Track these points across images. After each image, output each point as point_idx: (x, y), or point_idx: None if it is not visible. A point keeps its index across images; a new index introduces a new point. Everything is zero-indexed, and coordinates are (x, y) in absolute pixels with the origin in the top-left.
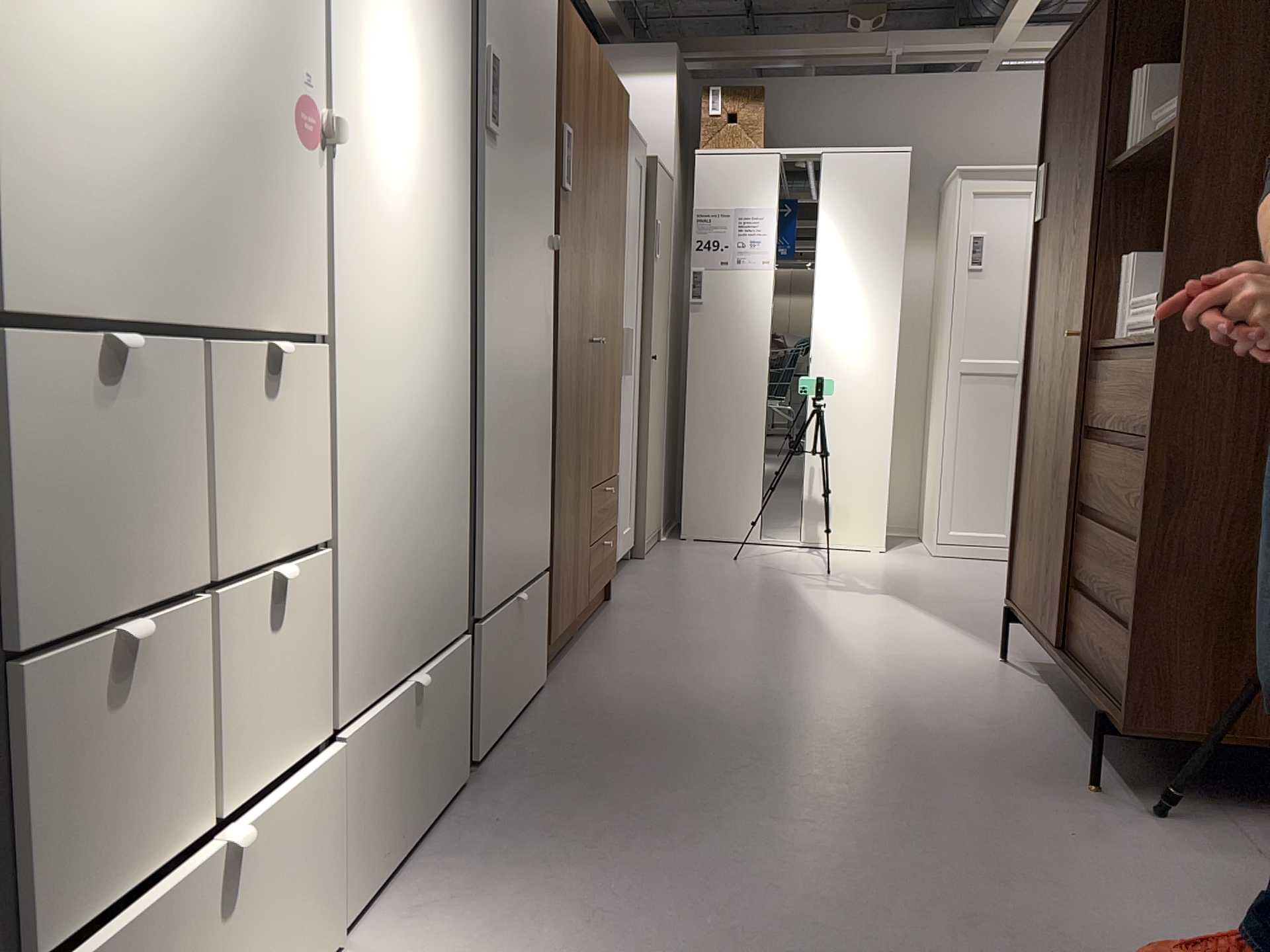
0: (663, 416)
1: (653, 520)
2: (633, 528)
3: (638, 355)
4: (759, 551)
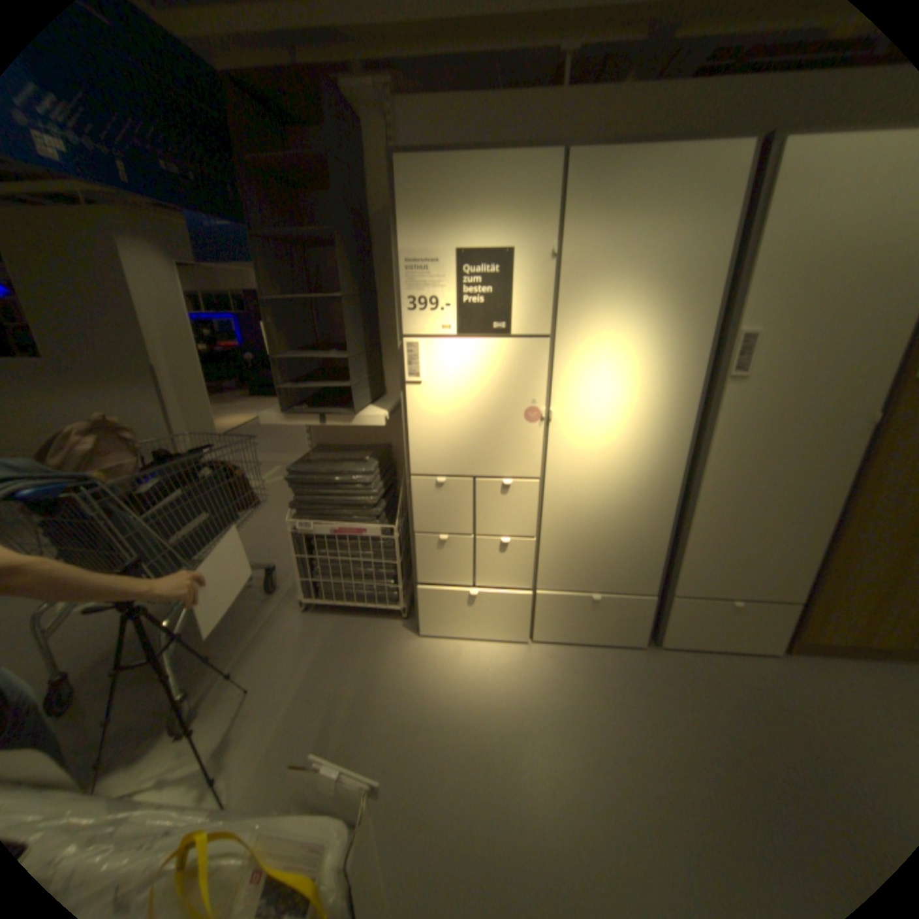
0: None
1: None
2: None
3: None
4: None
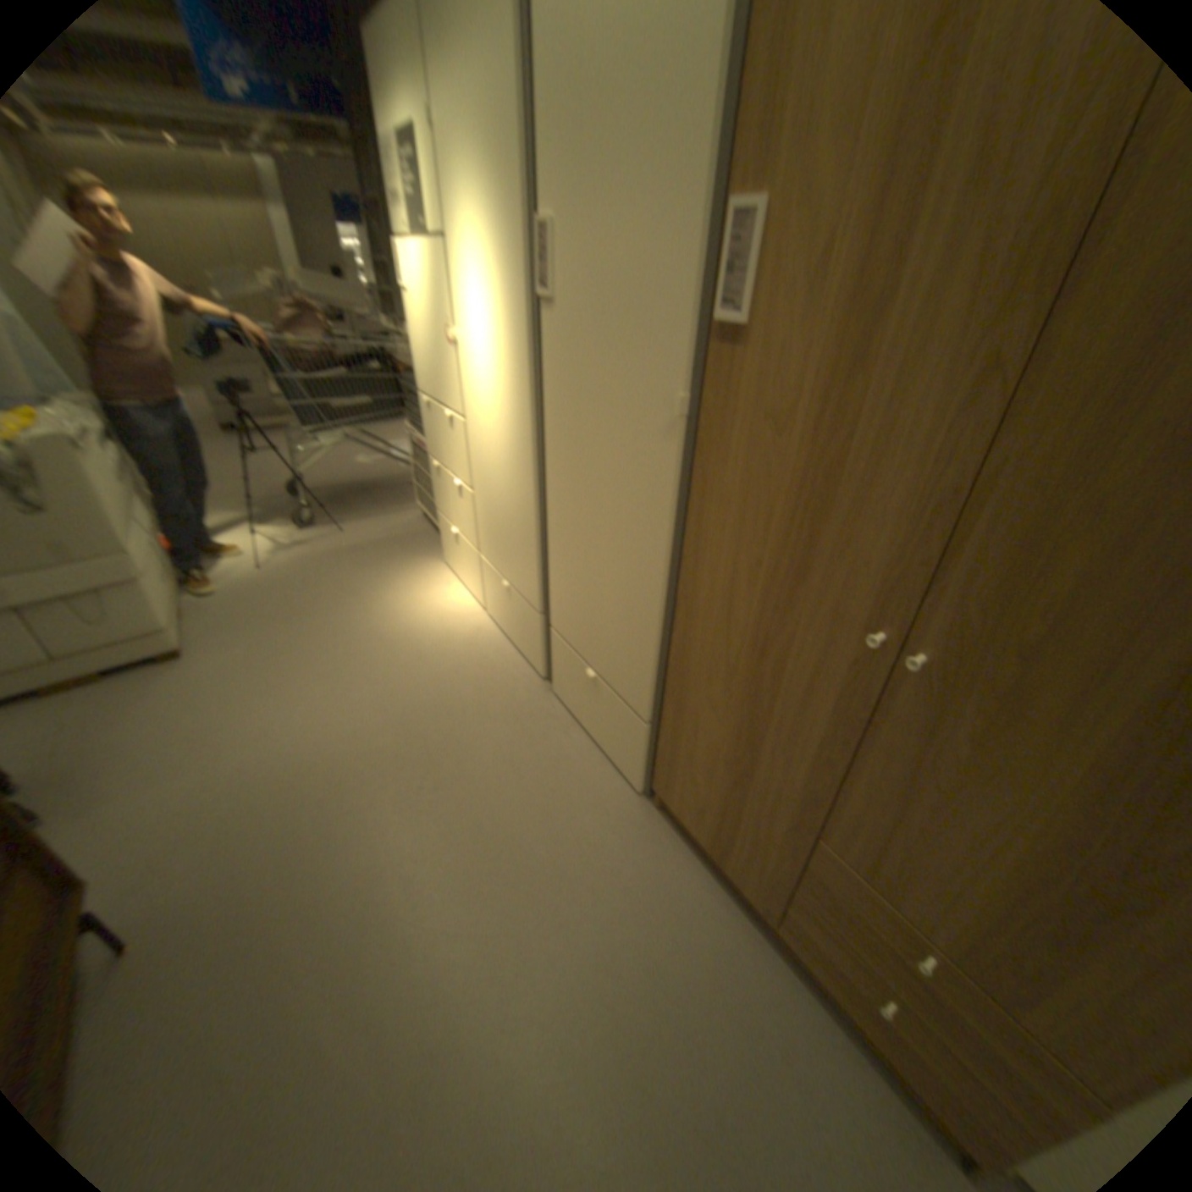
0: None
1: None
2: None
3: None
4: None
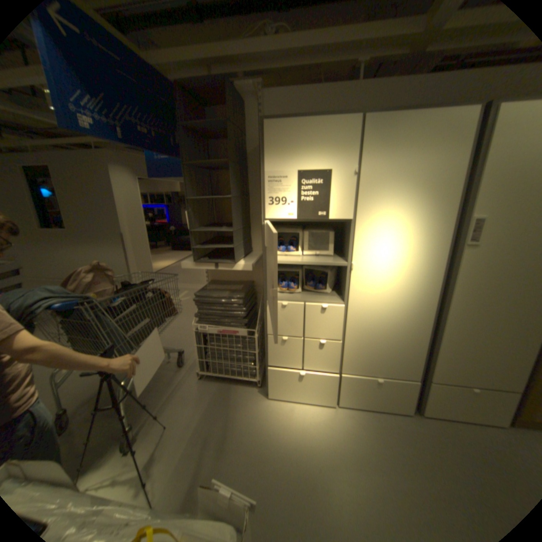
0: None
1: None
2: None
3: None
4: None
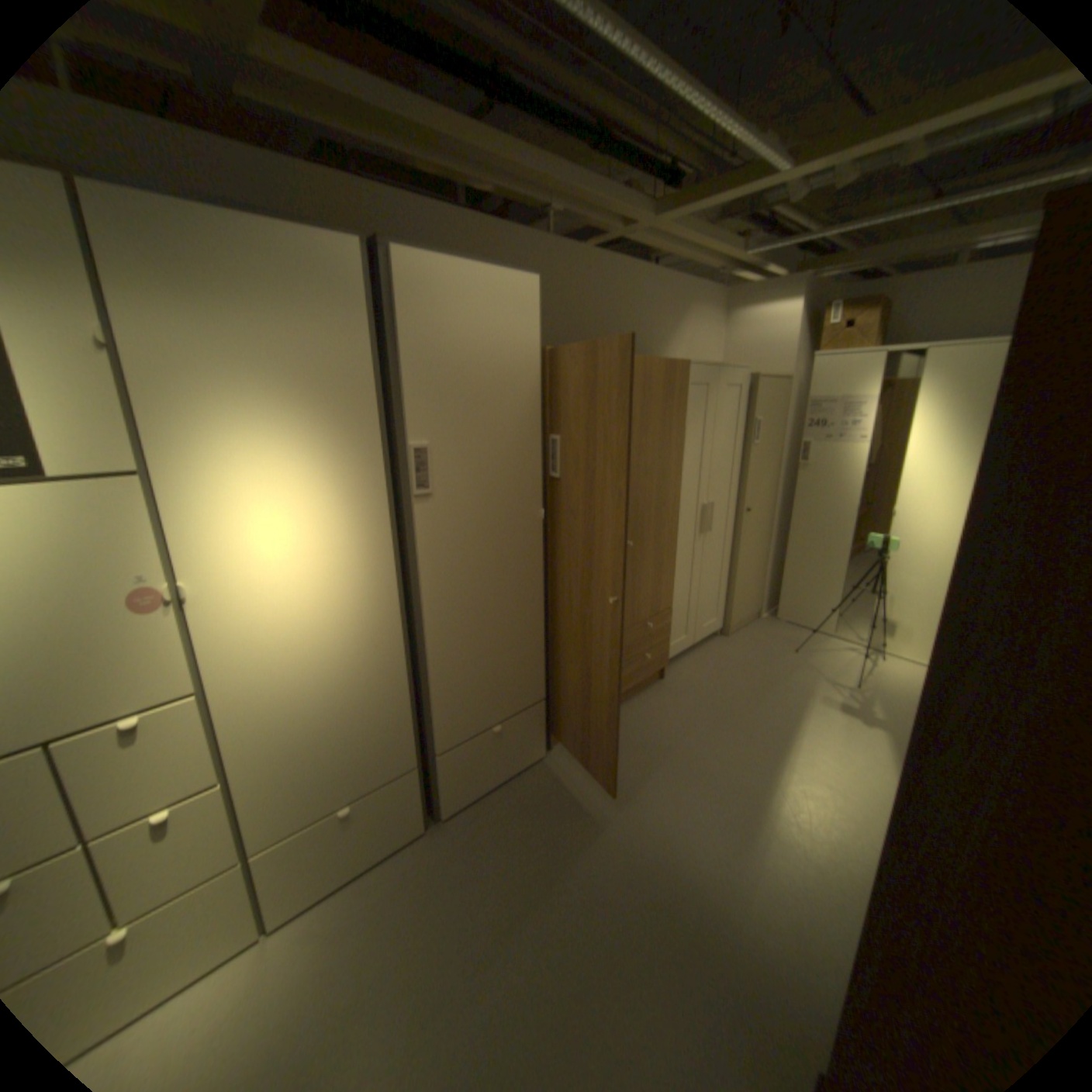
0: (767, 542)
1: (744, 611)
2: (721, 618)
3: (731, 513)
4: (824, 645)
